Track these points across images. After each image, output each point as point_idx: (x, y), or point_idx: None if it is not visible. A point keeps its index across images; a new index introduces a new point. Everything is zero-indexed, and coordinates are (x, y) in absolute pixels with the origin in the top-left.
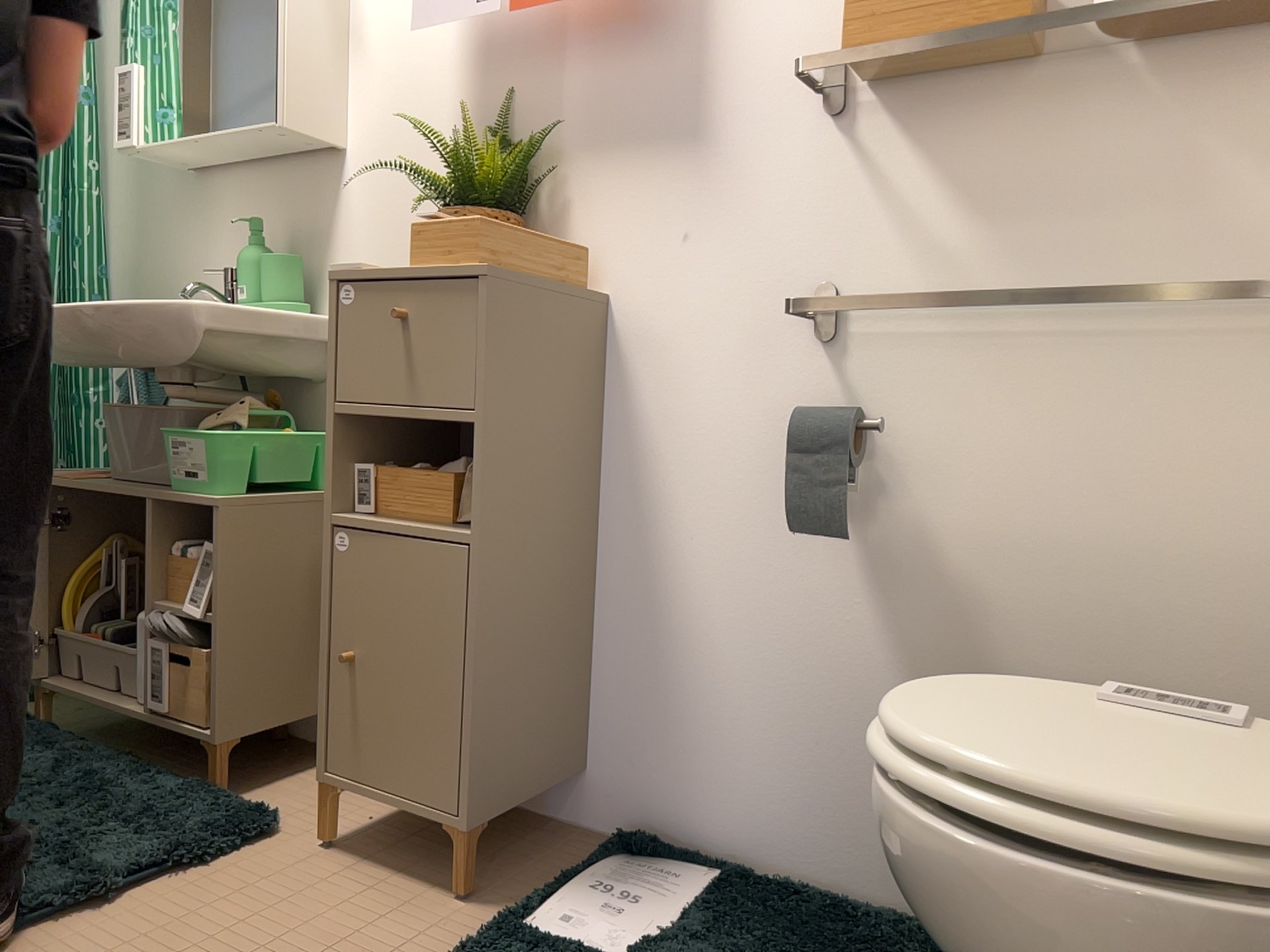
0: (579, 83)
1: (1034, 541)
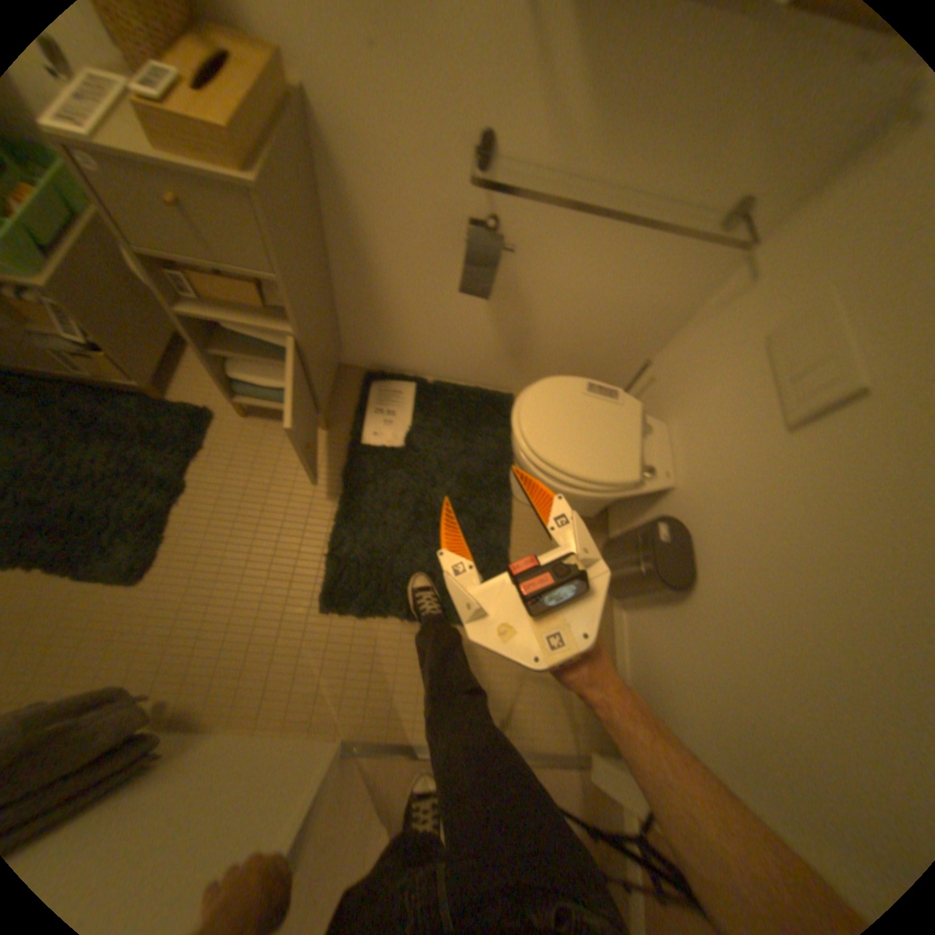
0: None
1: (565, 288)
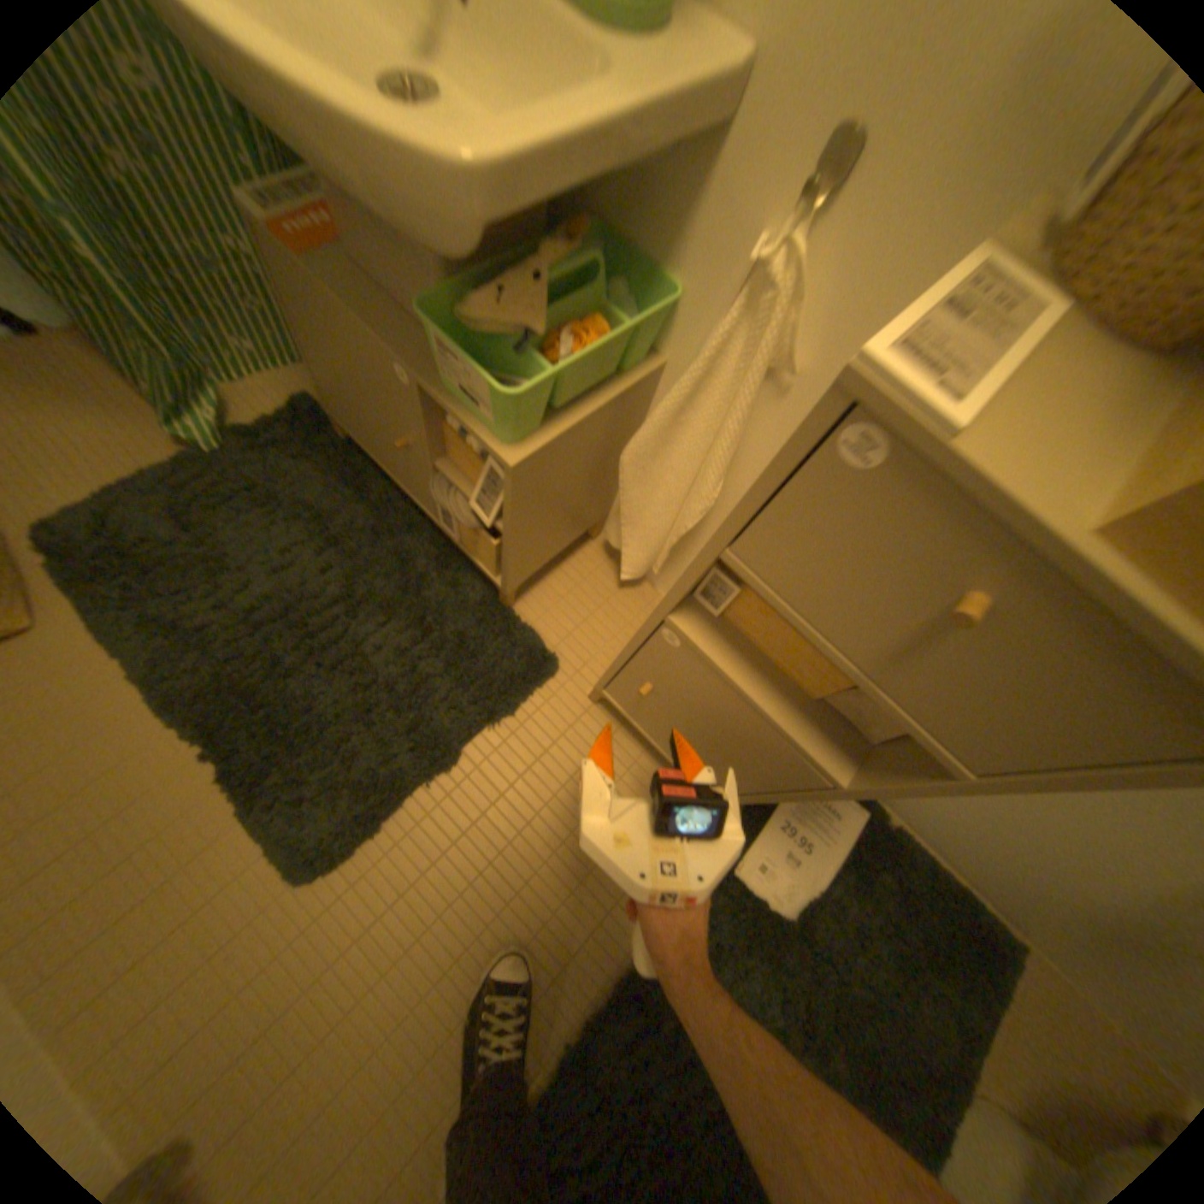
0: None
1: None
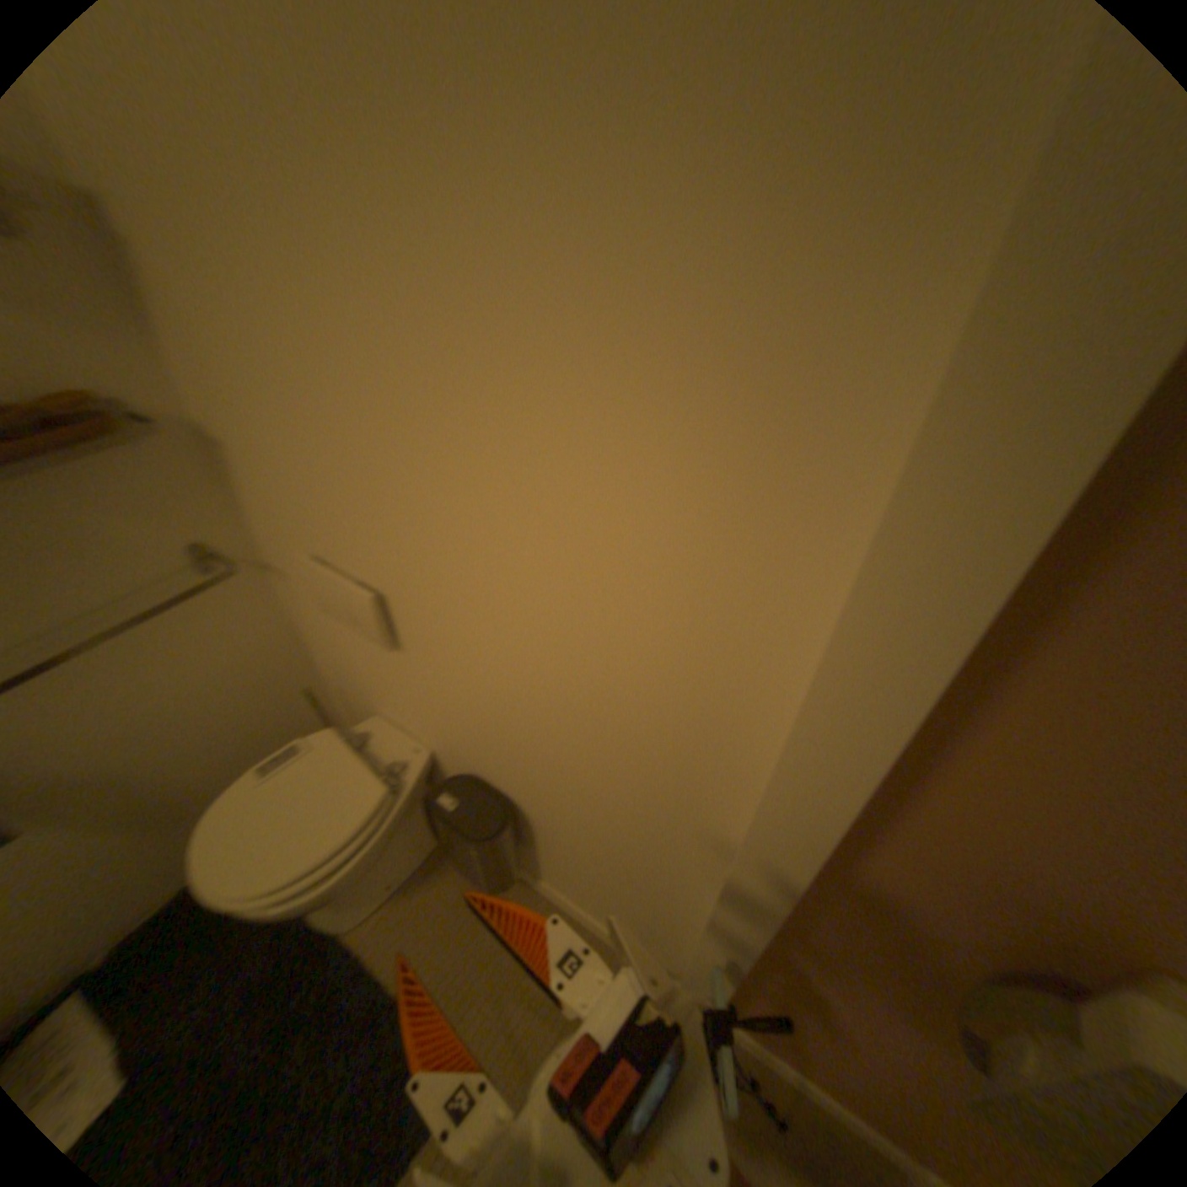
0: None
1: (113, 736)
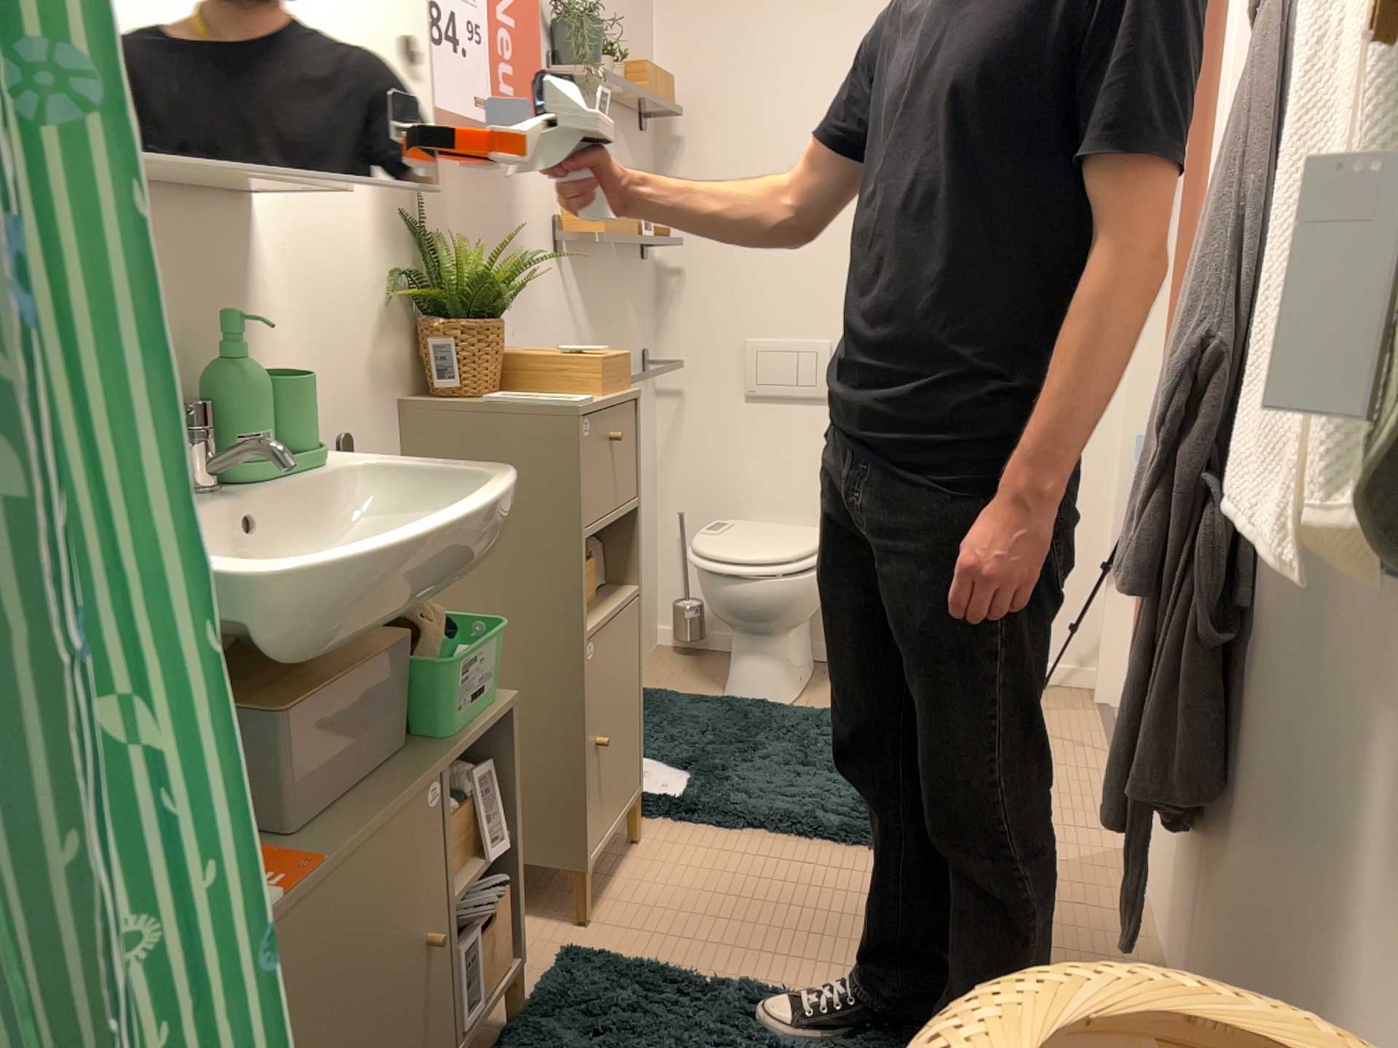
0: (462, 195)
1: None
